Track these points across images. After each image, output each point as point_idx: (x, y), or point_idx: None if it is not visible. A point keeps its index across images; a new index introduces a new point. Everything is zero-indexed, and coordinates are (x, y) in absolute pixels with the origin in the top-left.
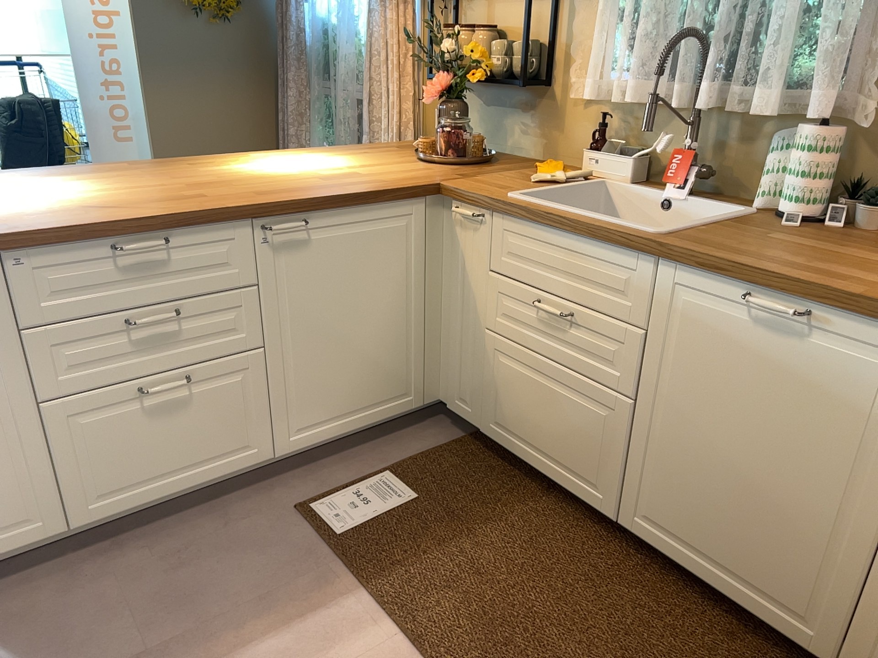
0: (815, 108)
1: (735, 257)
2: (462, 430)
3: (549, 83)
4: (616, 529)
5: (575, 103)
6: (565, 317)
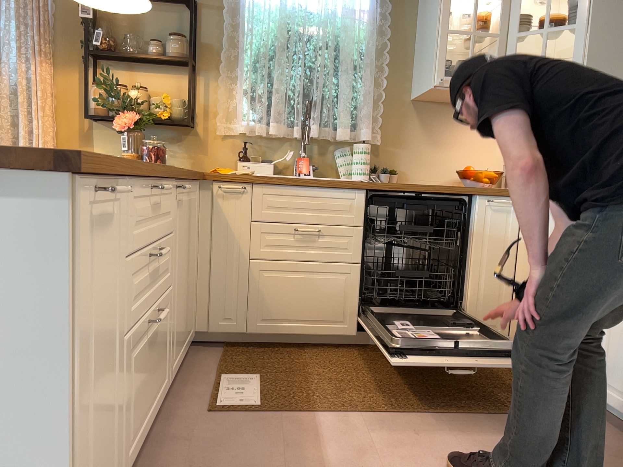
0: (367, 134)
1: (400, 183)
2: (216, 347)
3: (195, 125)
4: (347, 347)
5: (217, 137)
6: (316, 233)
